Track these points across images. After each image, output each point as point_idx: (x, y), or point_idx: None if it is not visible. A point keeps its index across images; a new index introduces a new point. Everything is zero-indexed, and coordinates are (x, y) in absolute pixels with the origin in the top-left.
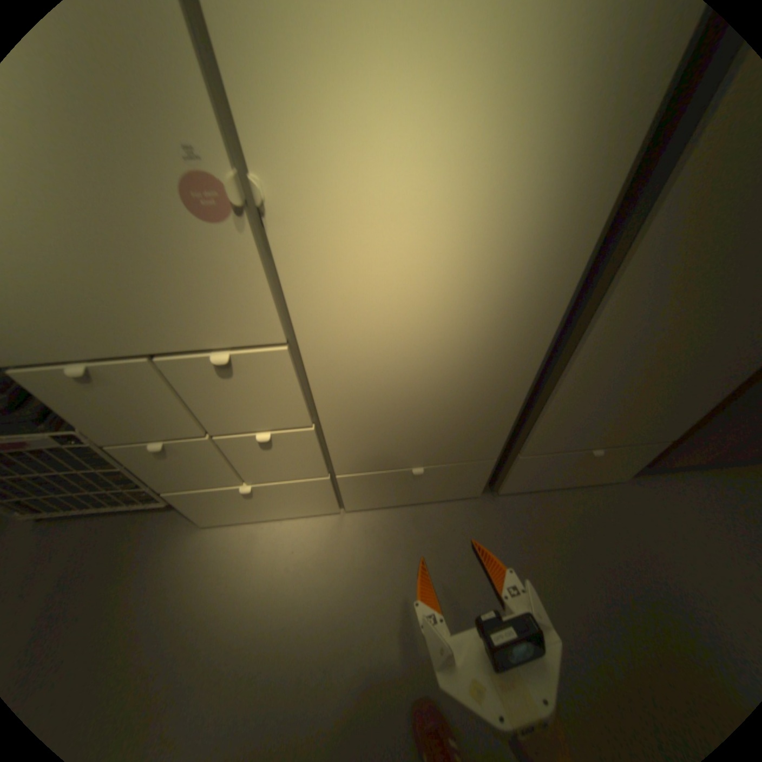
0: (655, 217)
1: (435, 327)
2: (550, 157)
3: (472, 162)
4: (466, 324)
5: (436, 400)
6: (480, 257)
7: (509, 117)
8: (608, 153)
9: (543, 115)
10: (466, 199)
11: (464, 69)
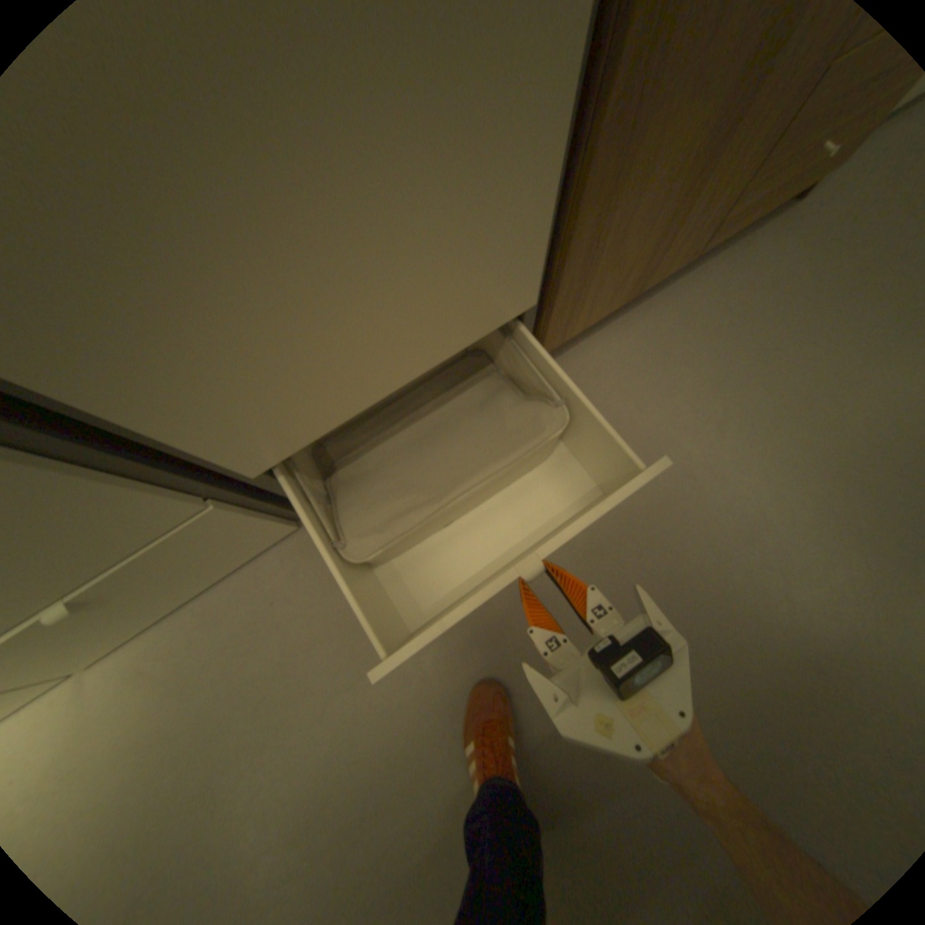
0: None
1: None
2: None
3: None
4: None
5: None
6: None
7: None
8: None
9: None
10: None
11: None
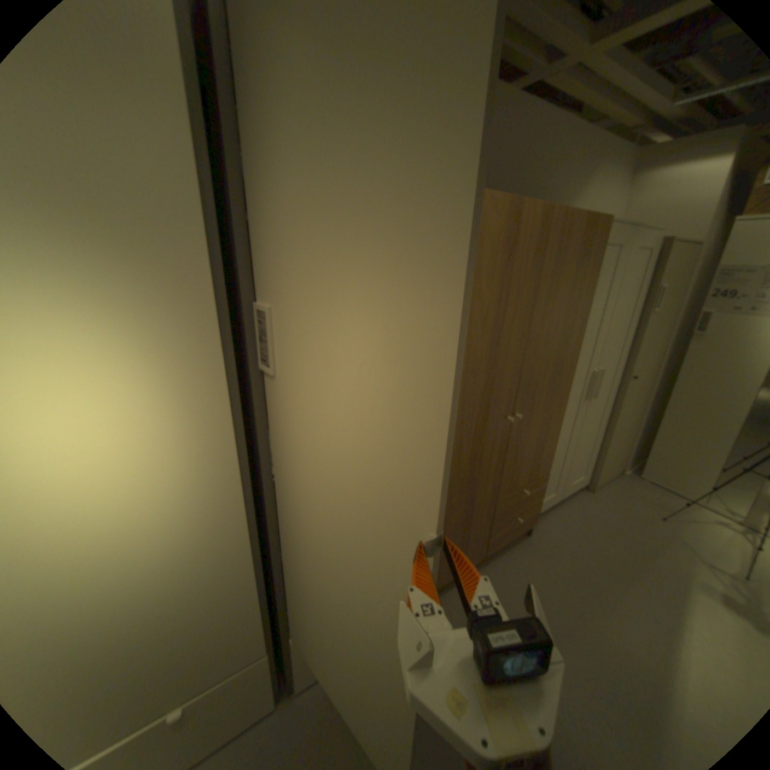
0: (270, 449)
1: (125, 561)
2: (170, 438)
3: (107, 452)
4: (158, 549)
5: (159, 624)
6: (146, 501)
7: (126, 427)
8: (212, 430)
9: (152, 422)
10: (113, 471)
11: (78, 413)
